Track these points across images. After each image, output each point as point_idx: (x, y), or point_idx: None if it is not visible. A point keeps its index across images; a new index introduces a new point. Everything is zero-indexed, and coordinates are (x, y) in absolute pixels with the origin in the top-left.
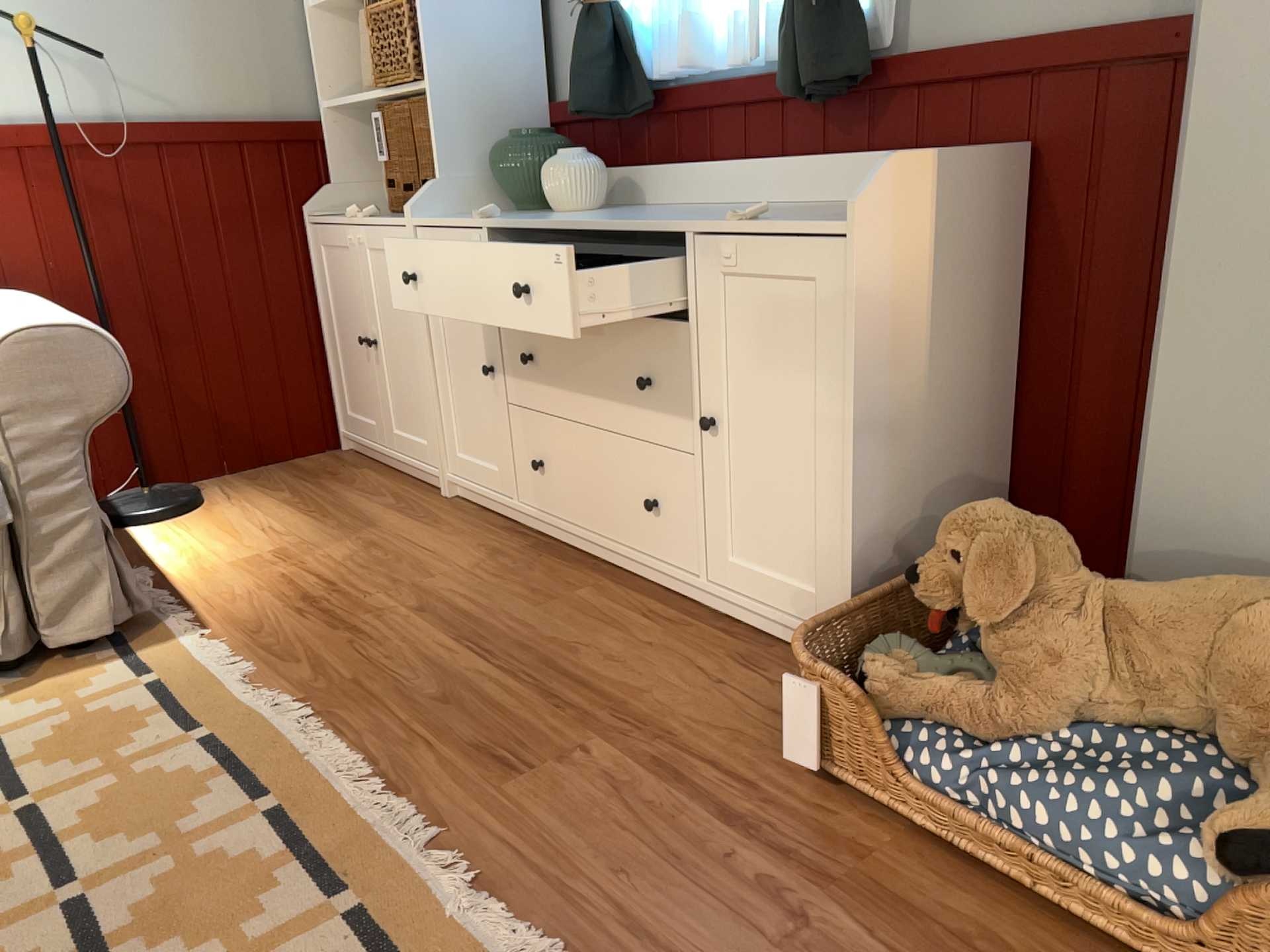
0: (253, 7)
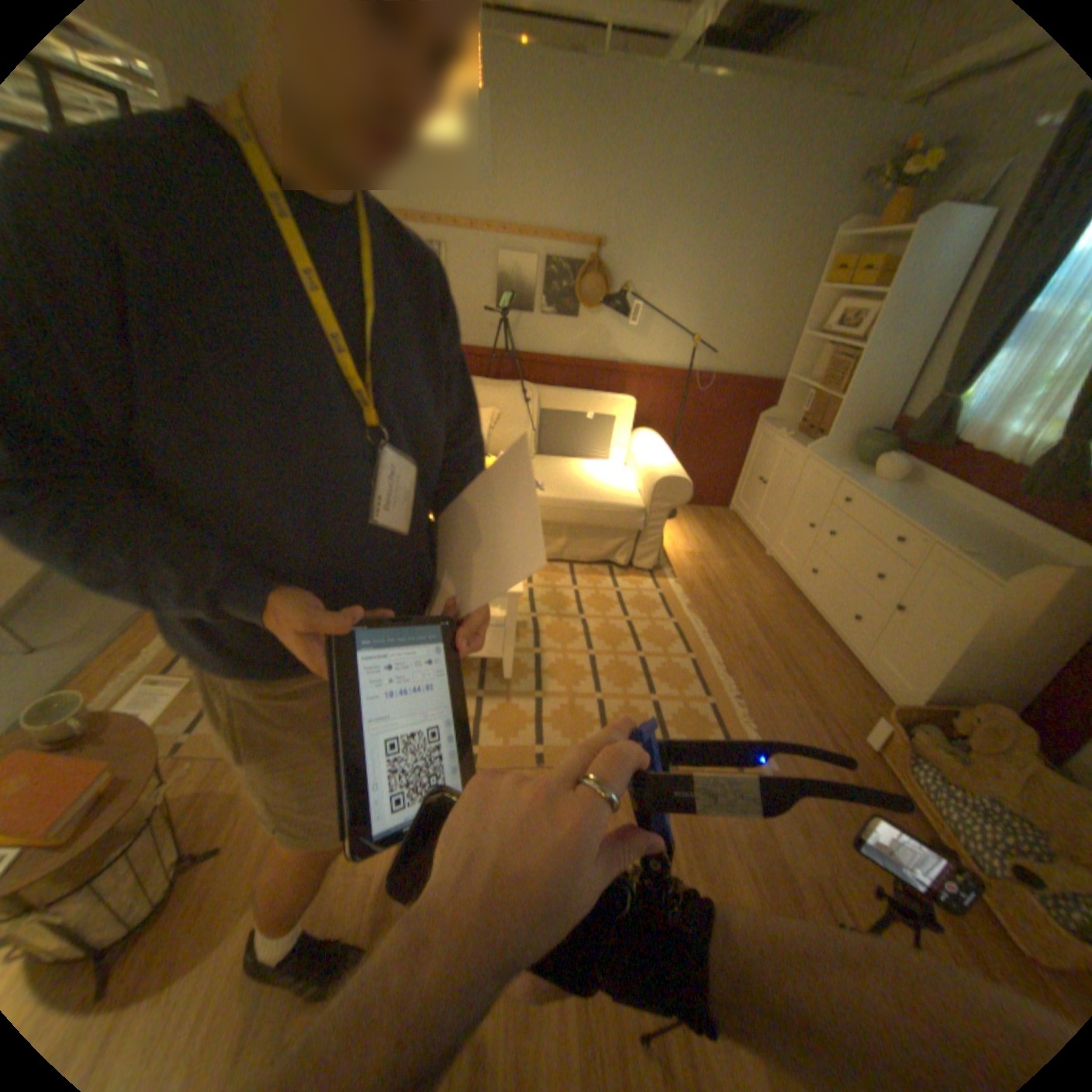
0: (779, 329)
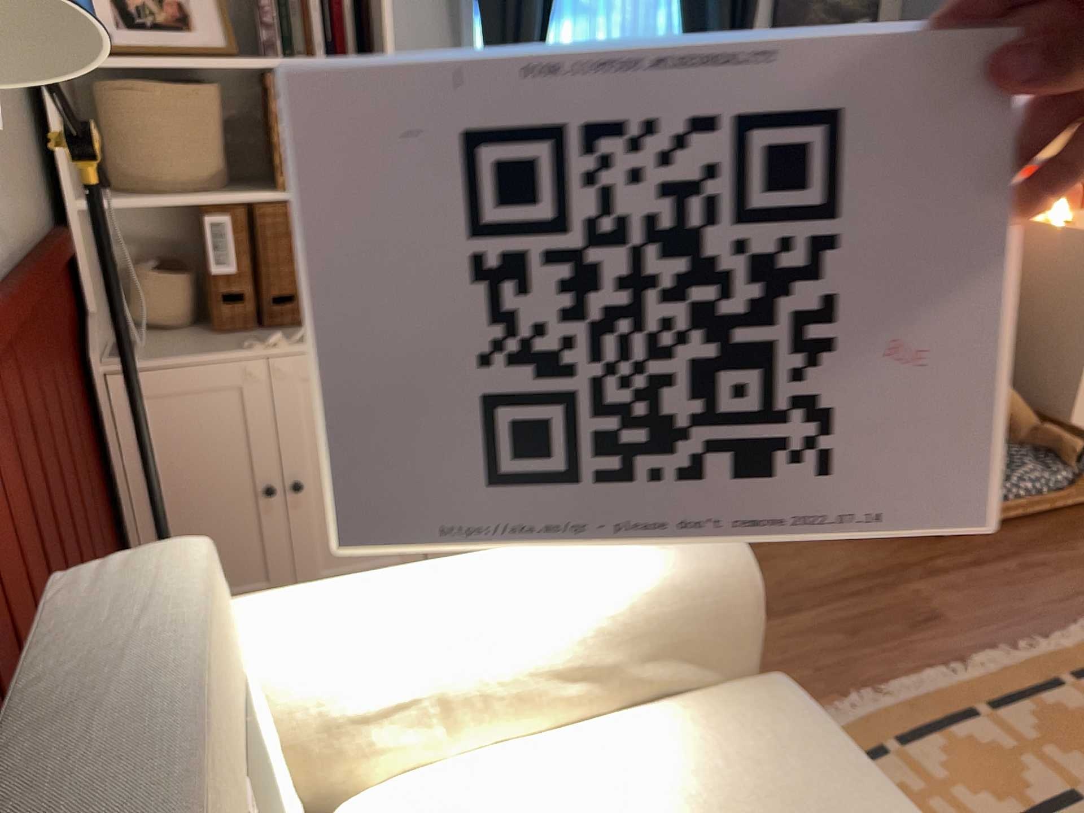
0: None
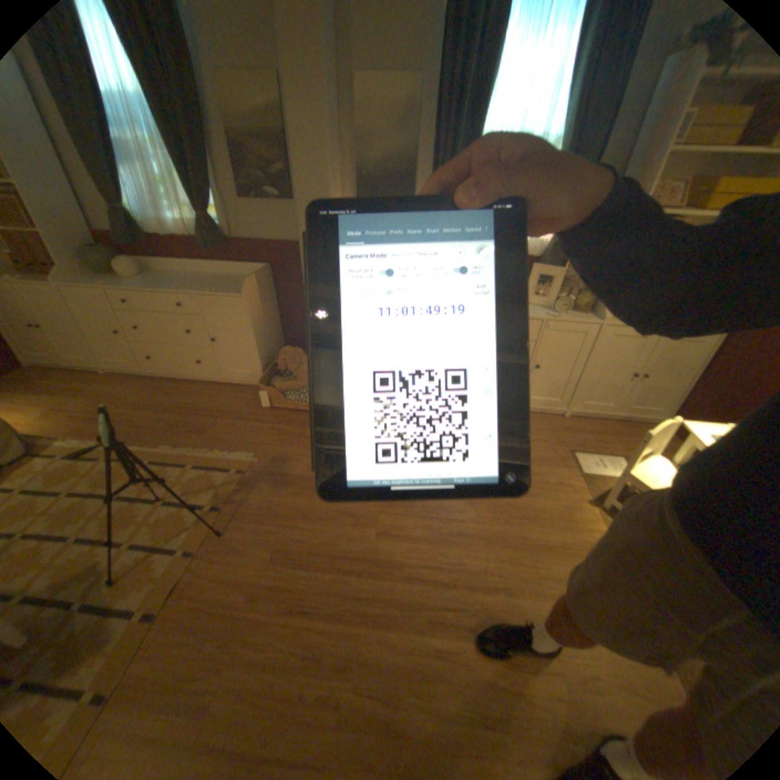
0: None
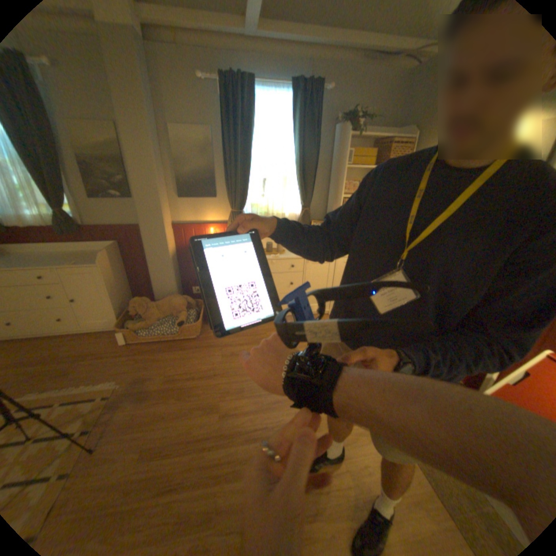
0: None
